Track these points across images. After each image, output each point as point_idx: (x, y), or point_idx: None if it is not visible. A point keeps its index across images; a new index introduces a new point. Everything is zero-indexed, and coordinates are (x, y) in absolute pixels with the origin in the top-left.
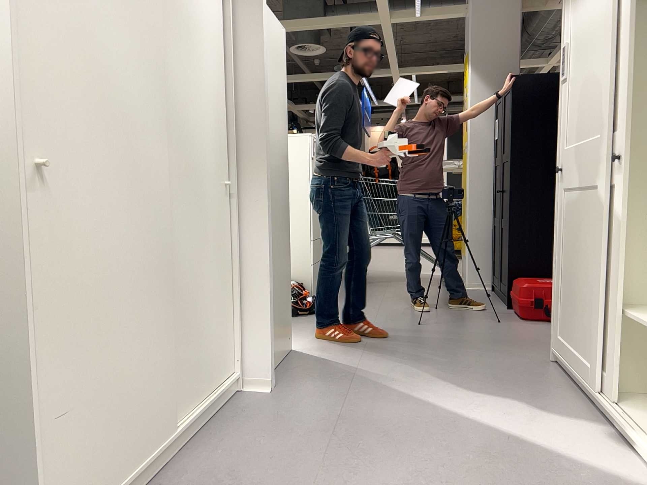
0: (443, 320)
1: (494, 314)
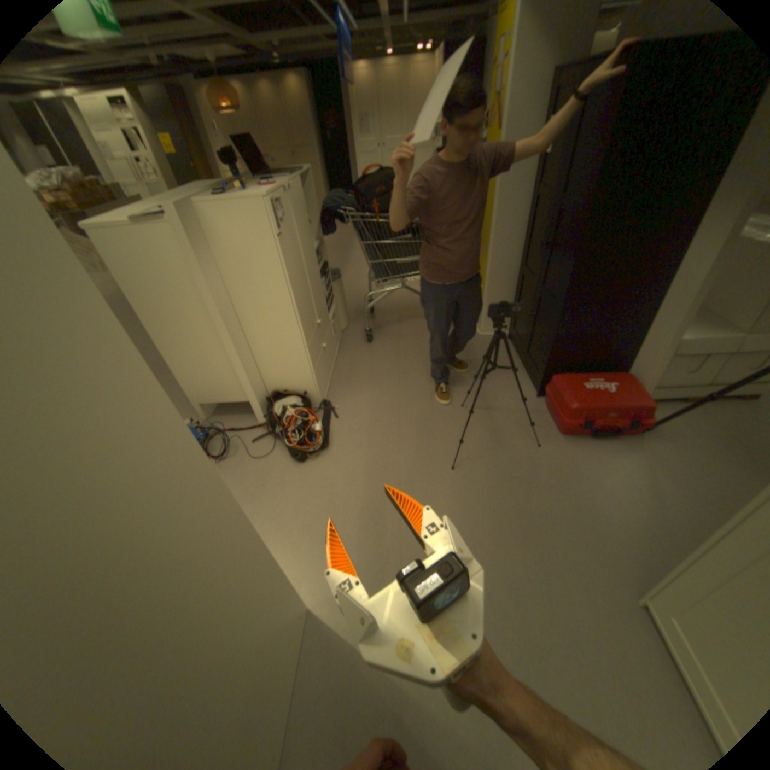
0: (478, 448)
1: (529, 420)
